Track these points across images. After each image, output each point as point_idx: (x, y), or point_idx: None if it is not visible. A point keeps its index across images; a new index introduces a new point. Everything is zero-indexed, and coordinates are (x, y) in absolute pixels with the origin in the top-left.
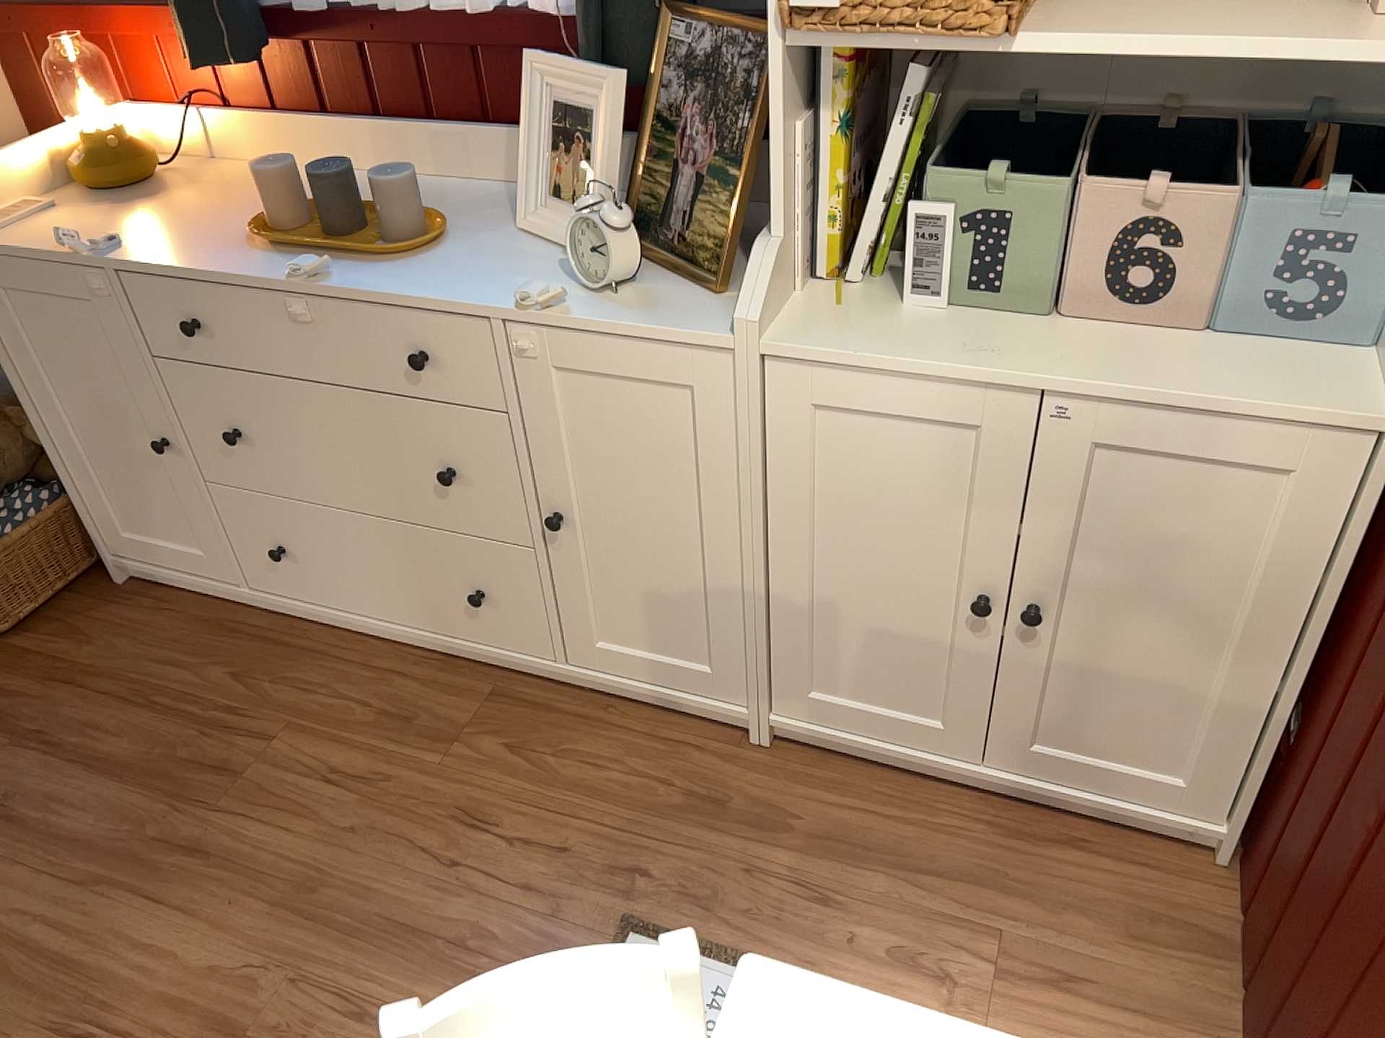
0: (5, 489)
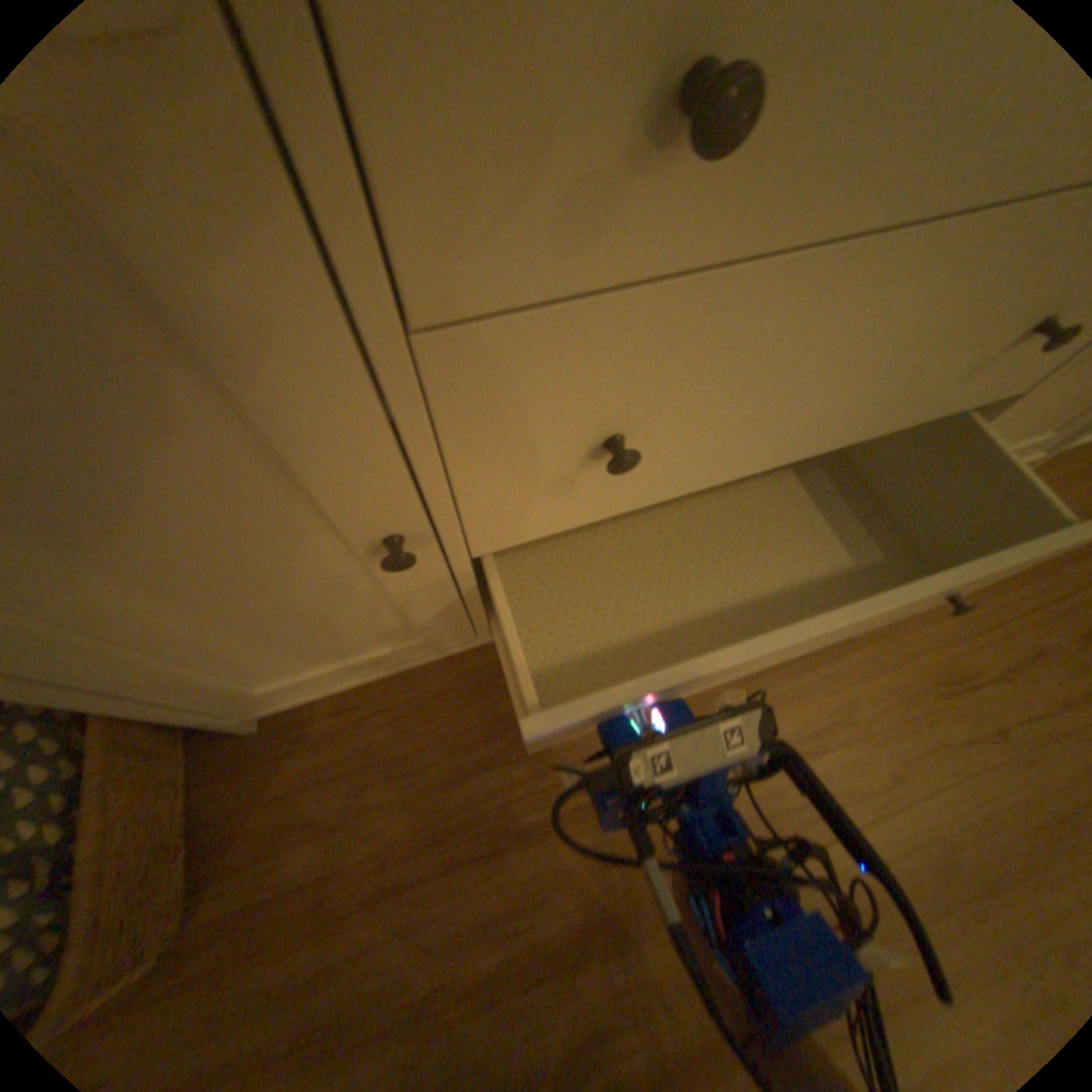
0: None
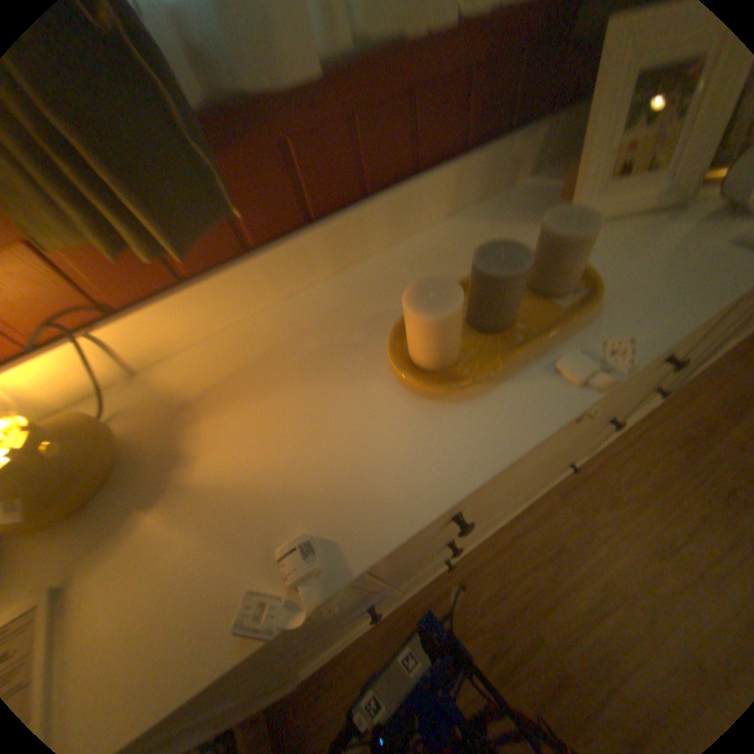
0: None
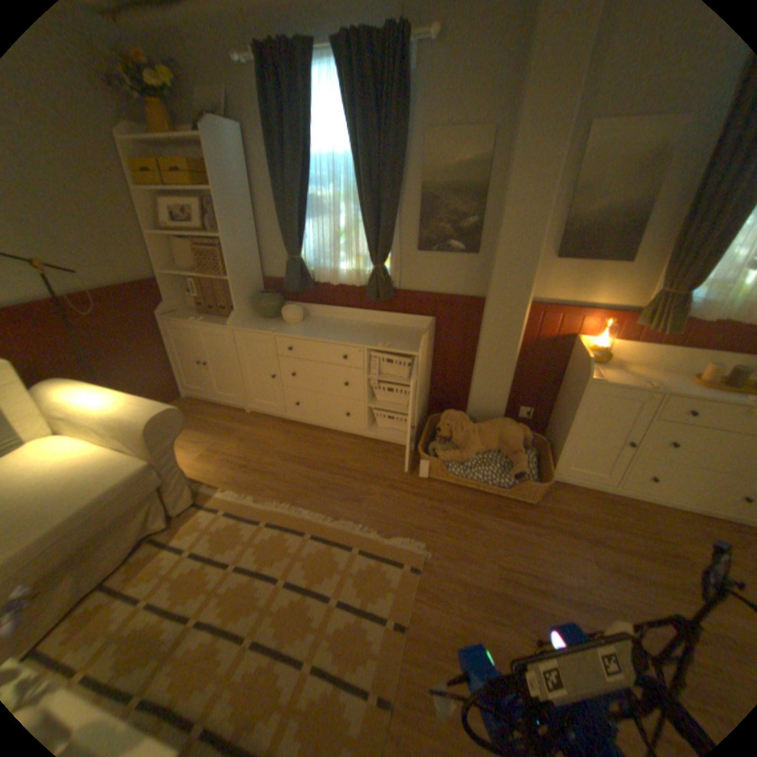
0: (523, 451)
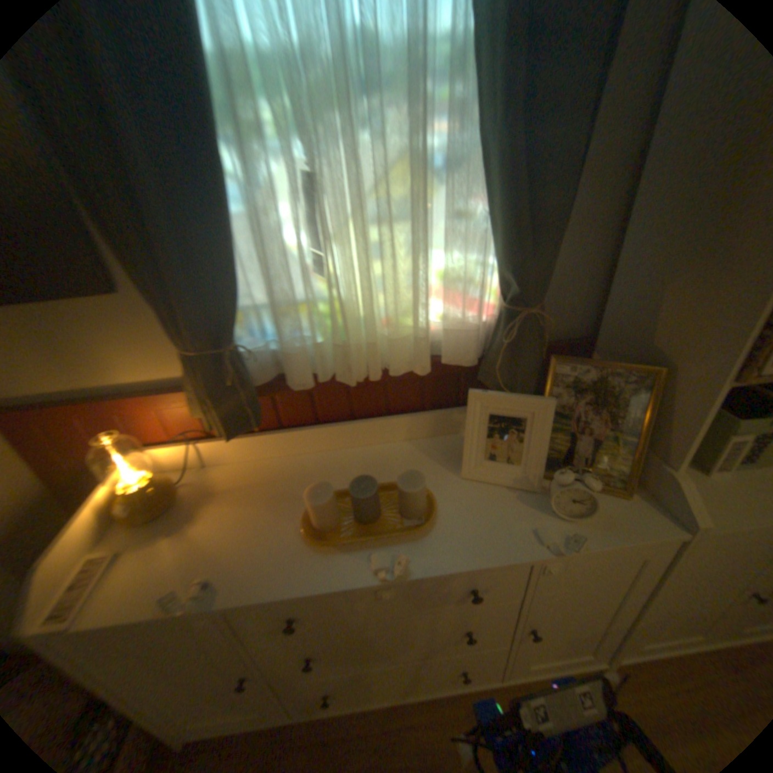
0: None
